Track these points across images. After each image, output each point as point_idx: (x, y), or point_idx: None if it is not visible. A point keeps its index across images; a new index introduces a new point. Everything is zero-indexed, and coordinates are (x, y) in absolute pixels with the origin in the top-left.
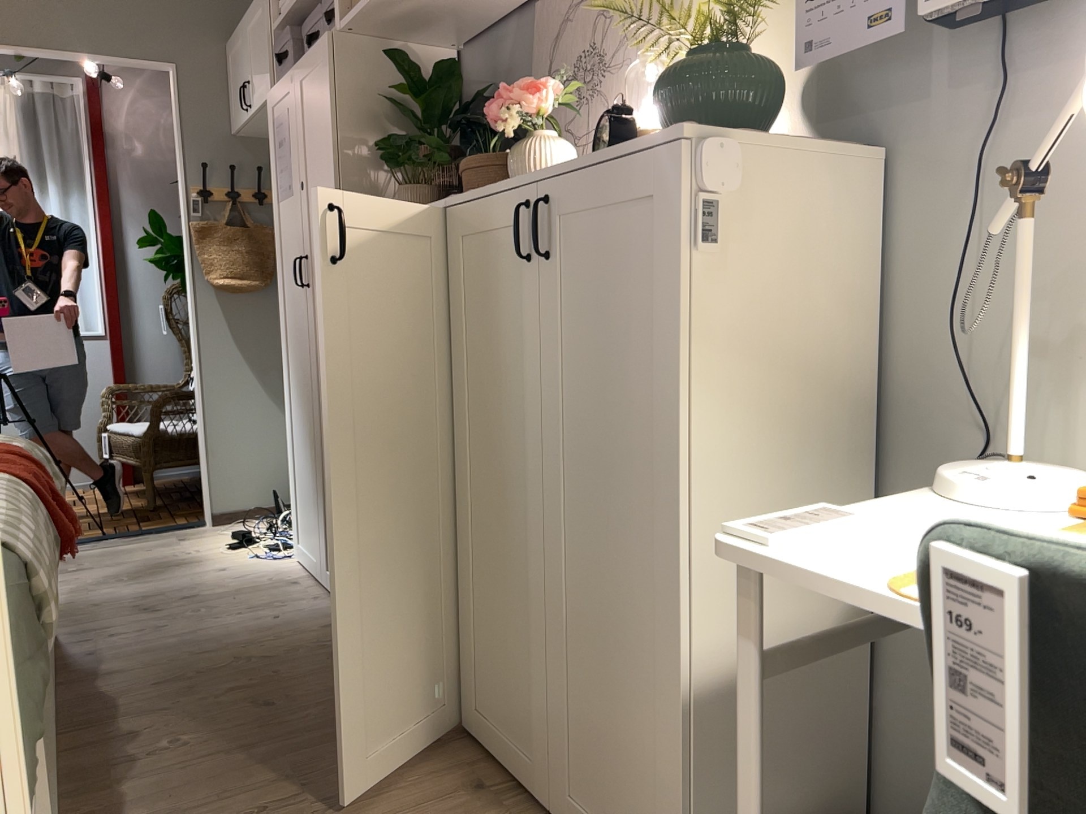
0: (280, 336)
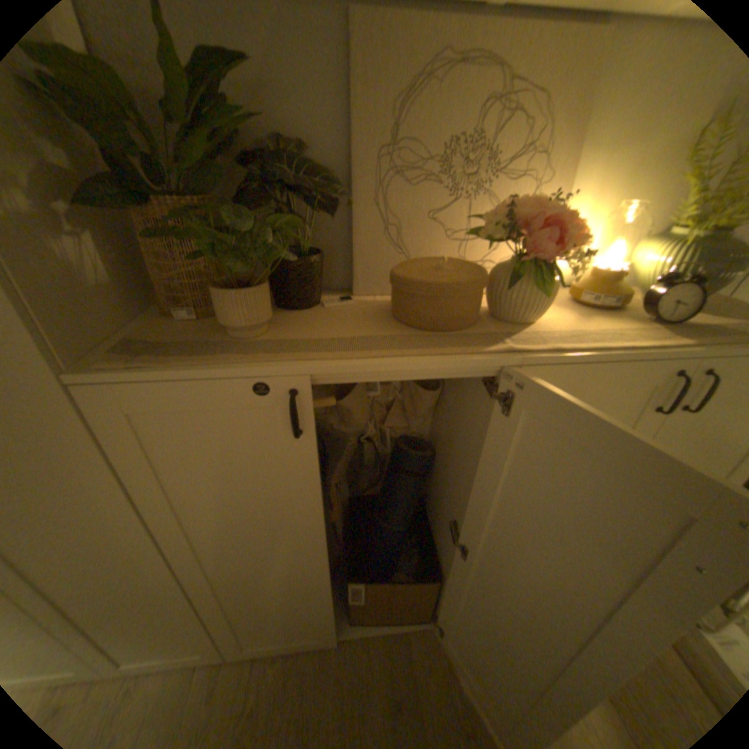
0: None
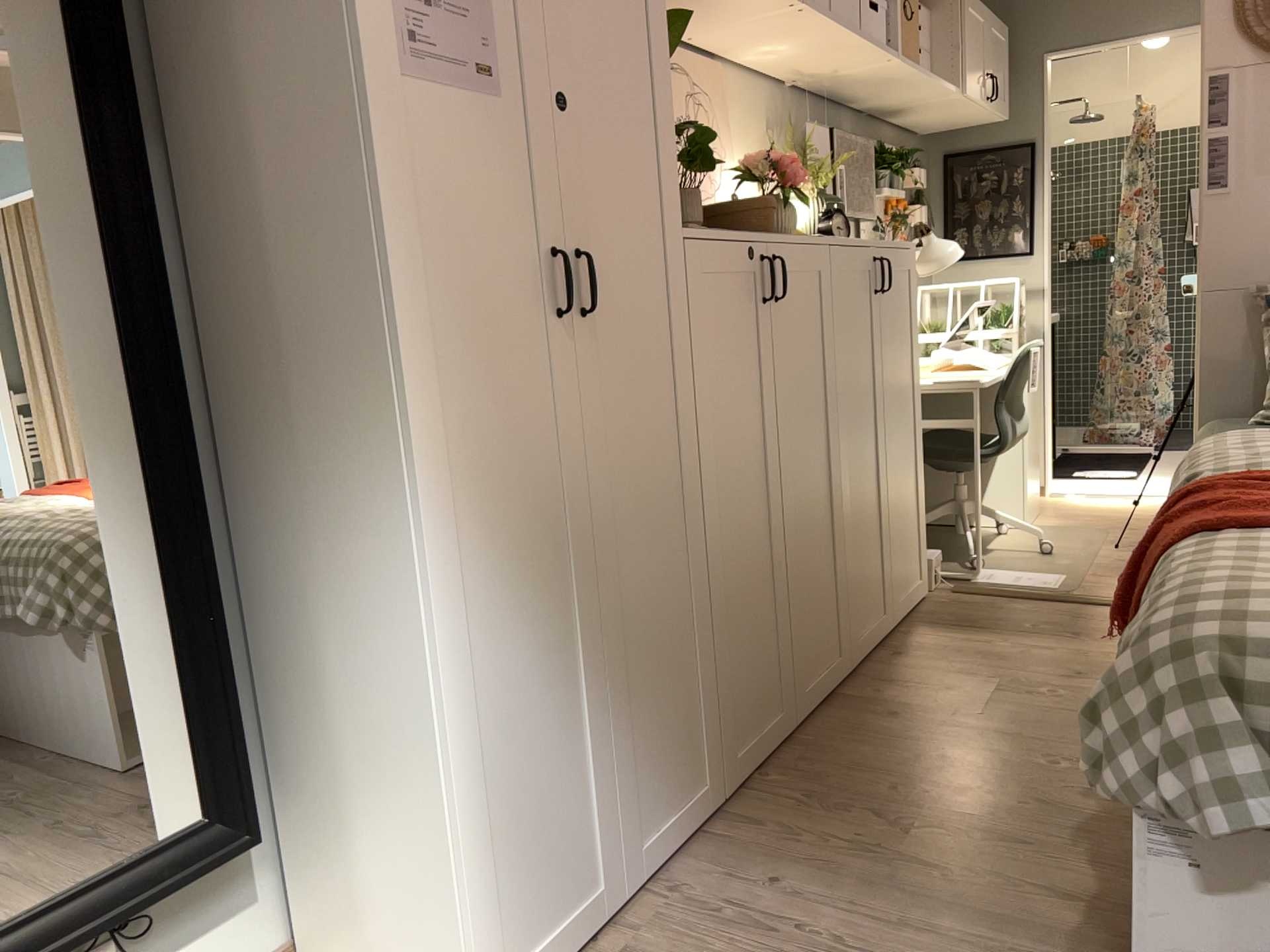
0: (405, 463)
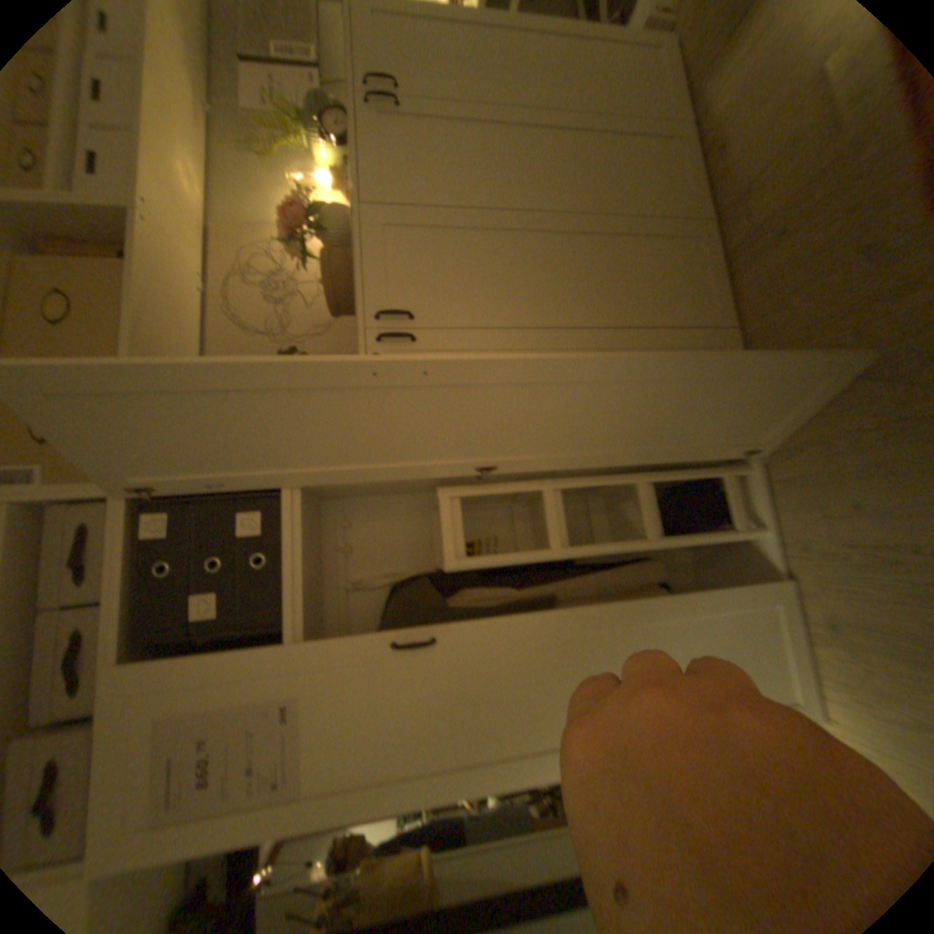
0: (520, 782)
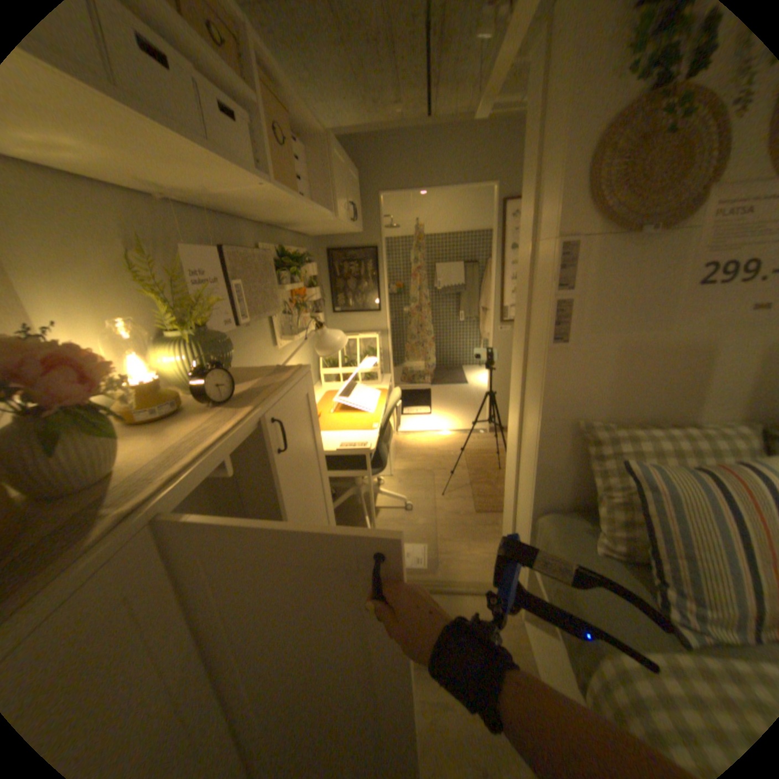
0: None
